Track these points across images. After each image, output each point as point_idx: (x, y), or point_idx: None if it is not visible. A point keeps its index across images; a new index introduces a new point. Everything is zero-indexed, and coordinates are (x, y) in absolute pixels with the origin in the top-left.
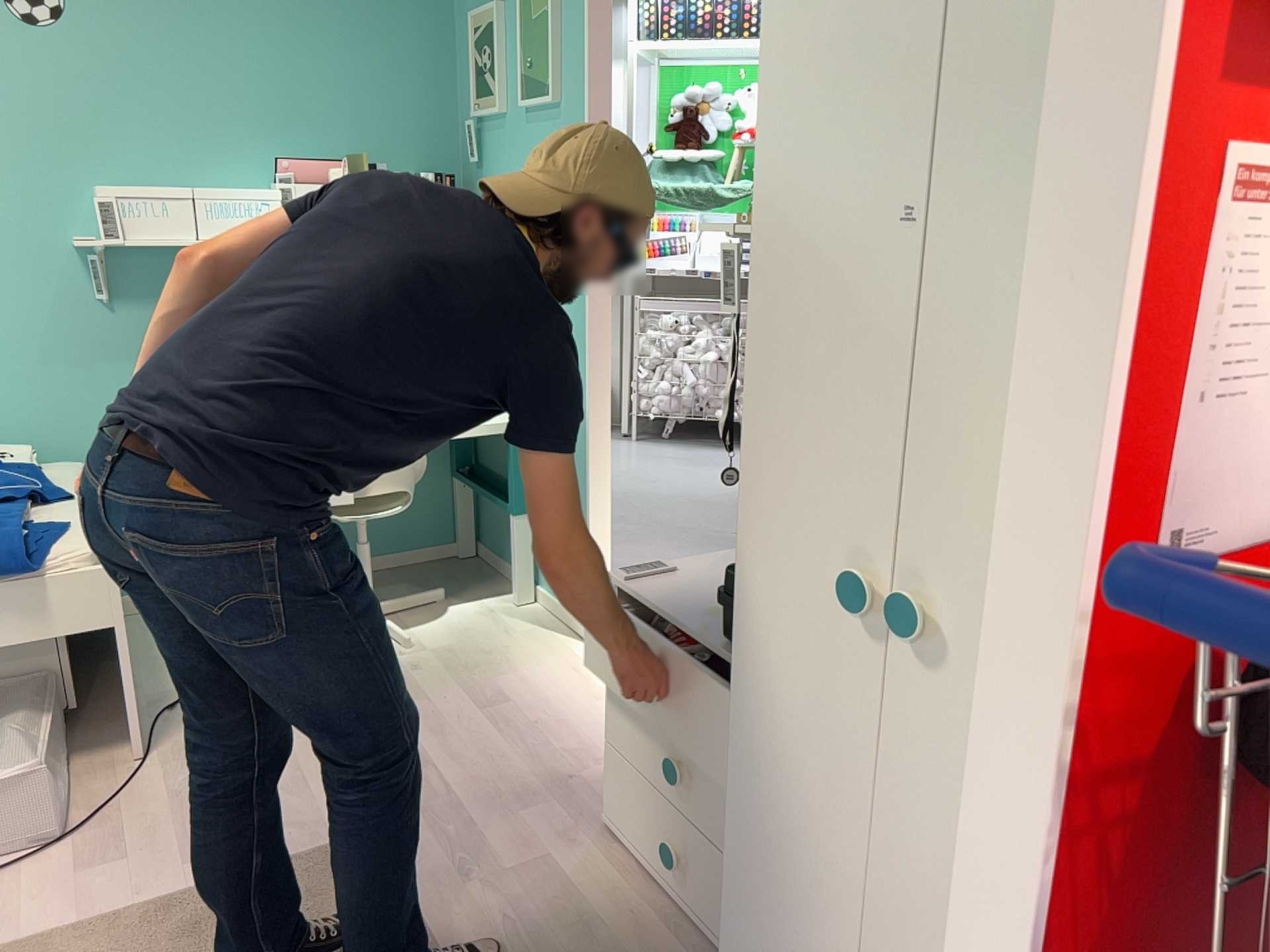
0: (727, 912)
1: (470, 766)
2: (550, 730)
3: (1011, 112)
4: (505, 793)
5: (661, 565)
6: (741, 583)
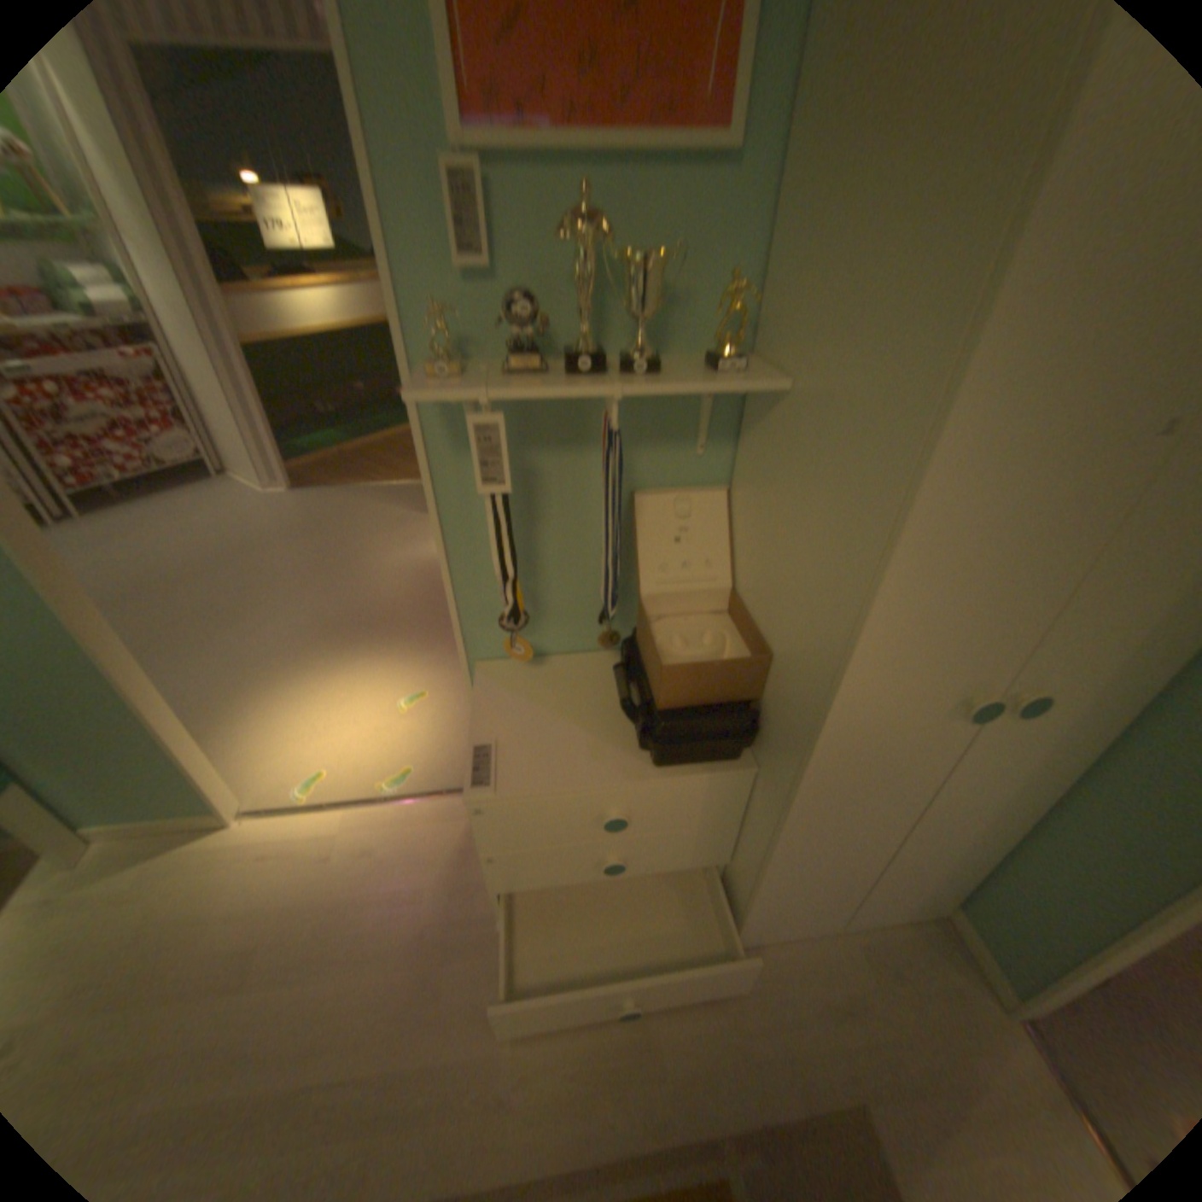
0: (757, 904)
1: (331, 1039)
2: (336, 924)
3: None
4: (400, 1012)
5: (483, 749)
6: (821, 752)
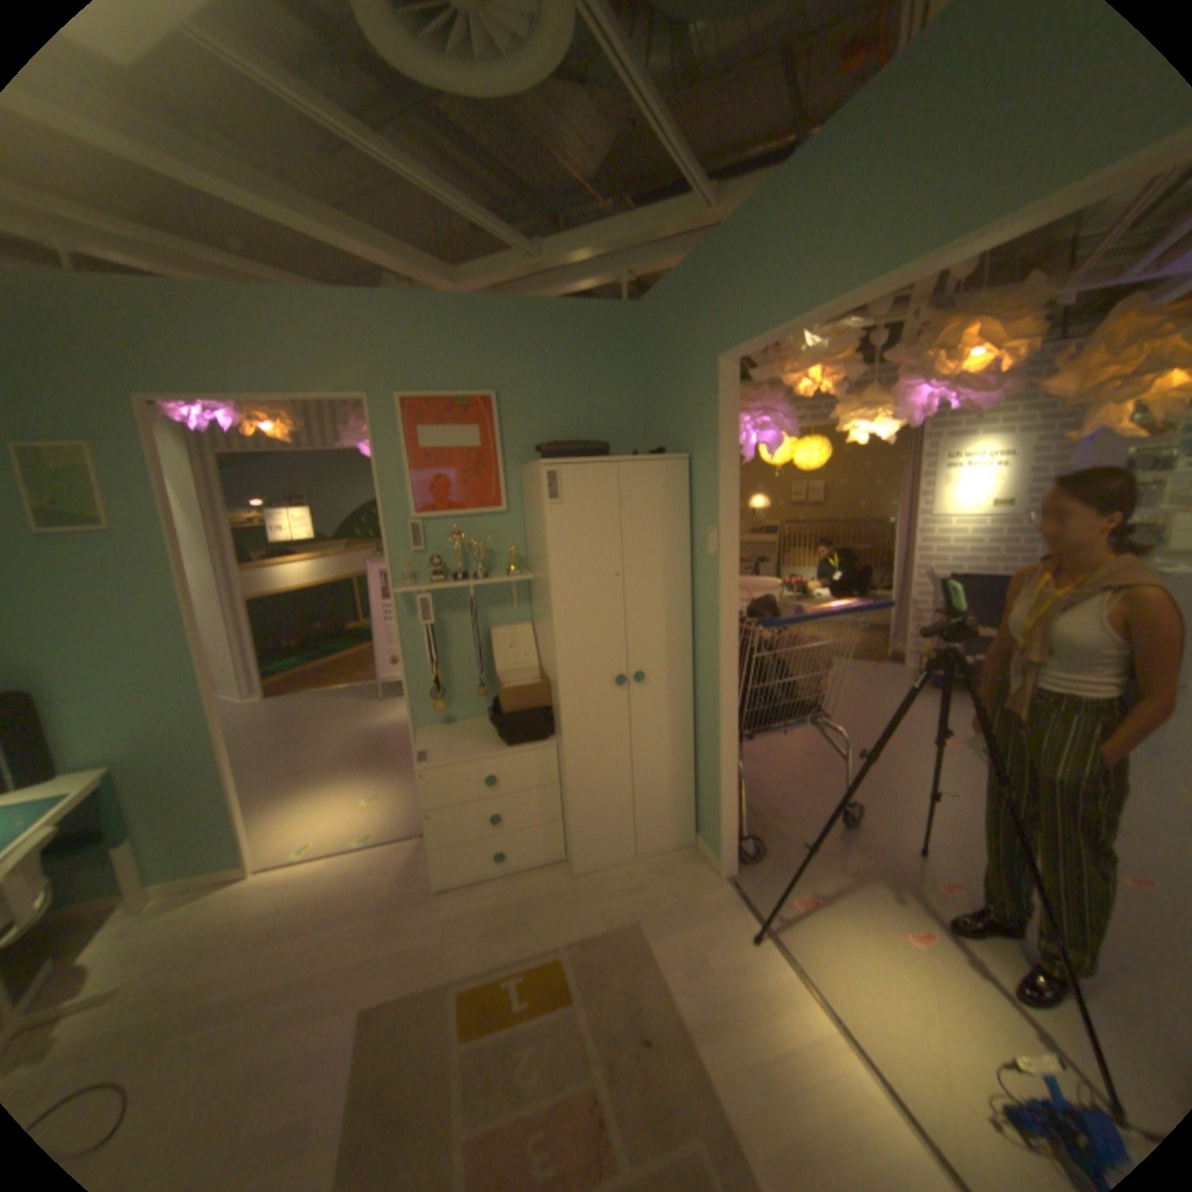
0: (571, 826)
1: (329, 955)
2: (328, 910)
3: (643, 552)
4: (372, 937)
5: (422, 753)
6: (562, 707)
